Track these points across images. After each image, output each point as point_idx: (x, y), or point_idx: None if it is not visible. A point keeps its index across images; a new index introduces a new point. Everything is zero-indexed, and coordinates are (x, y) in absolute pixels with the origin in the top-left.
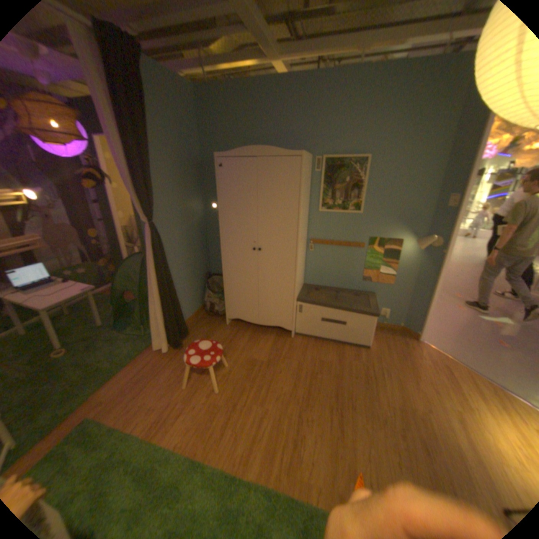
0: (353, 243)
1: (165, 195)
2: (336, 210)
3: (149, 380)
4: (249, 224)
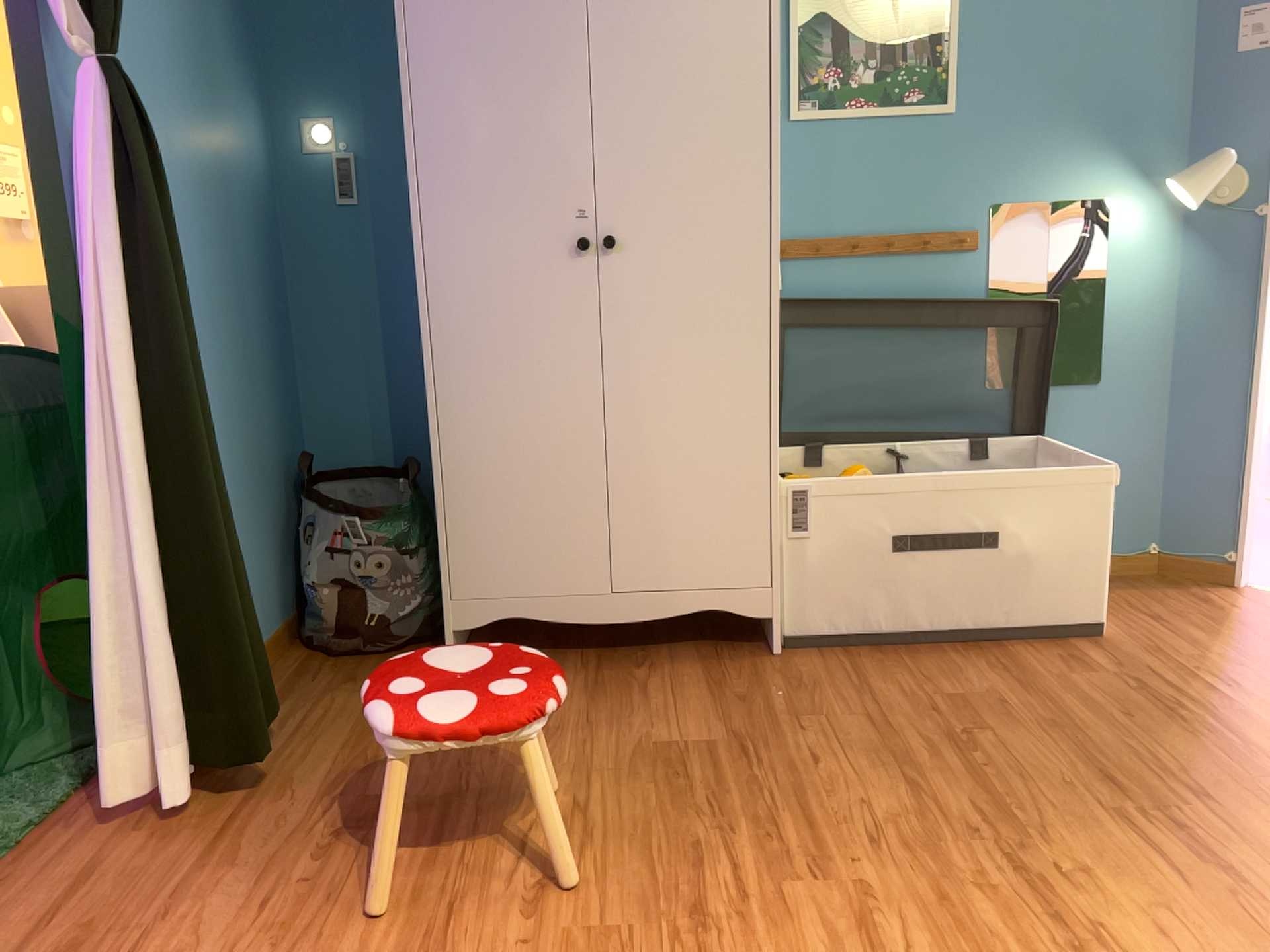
0: (936, 237)
1: (139, 7)
2: (858, 112)
3: (125, 925)
4: (551, 133)
